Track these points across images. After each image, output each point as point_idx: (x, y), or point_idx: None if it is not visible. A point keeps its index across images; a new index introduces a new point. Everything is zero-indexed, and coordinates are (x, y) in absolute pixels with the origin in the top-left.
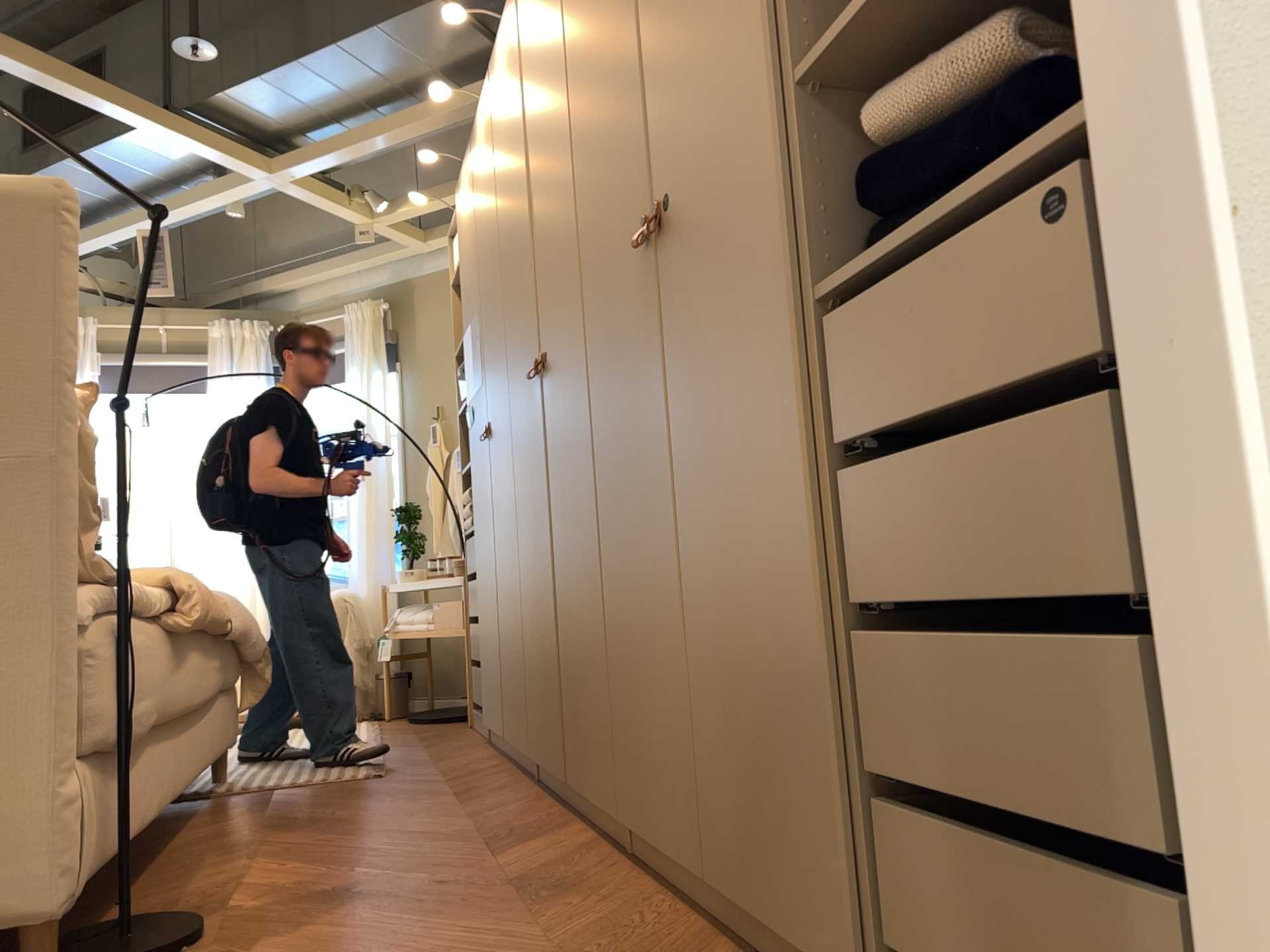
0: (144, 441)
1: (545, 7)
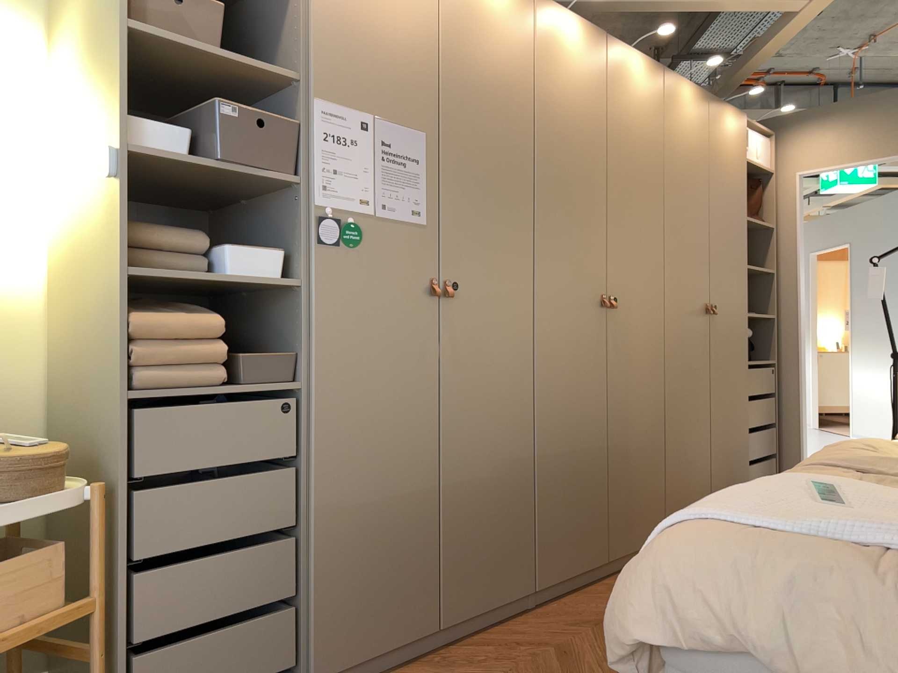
0: None
1: (640, 113)
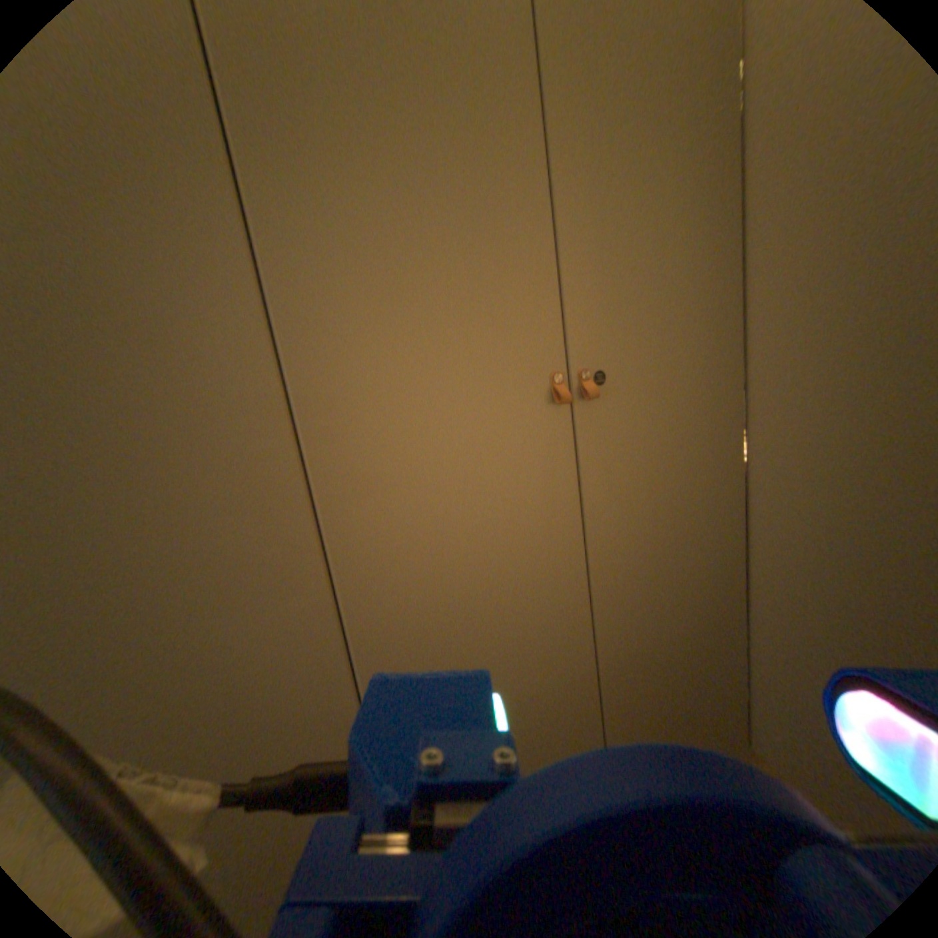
0: None
1: None
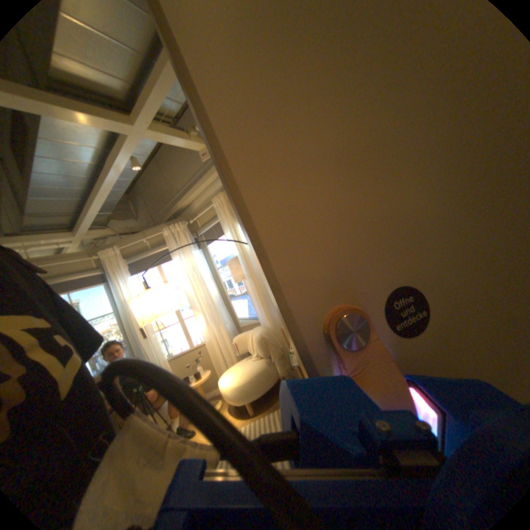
0: (157, 287)
1: None
